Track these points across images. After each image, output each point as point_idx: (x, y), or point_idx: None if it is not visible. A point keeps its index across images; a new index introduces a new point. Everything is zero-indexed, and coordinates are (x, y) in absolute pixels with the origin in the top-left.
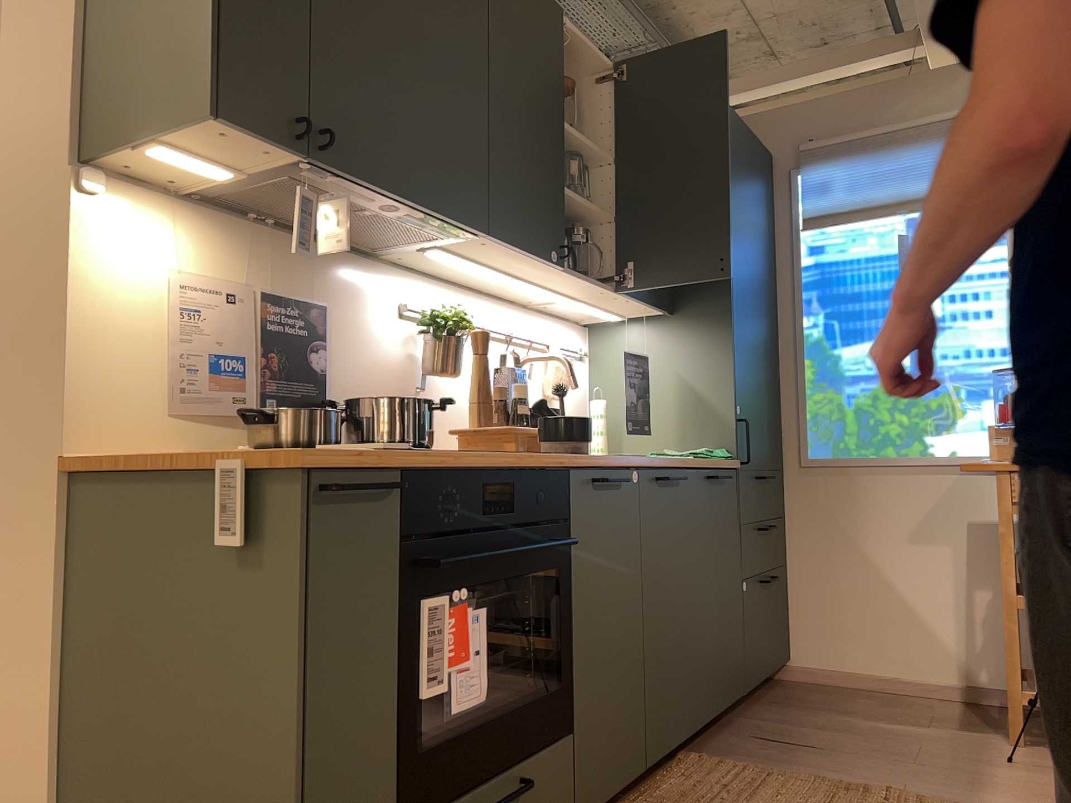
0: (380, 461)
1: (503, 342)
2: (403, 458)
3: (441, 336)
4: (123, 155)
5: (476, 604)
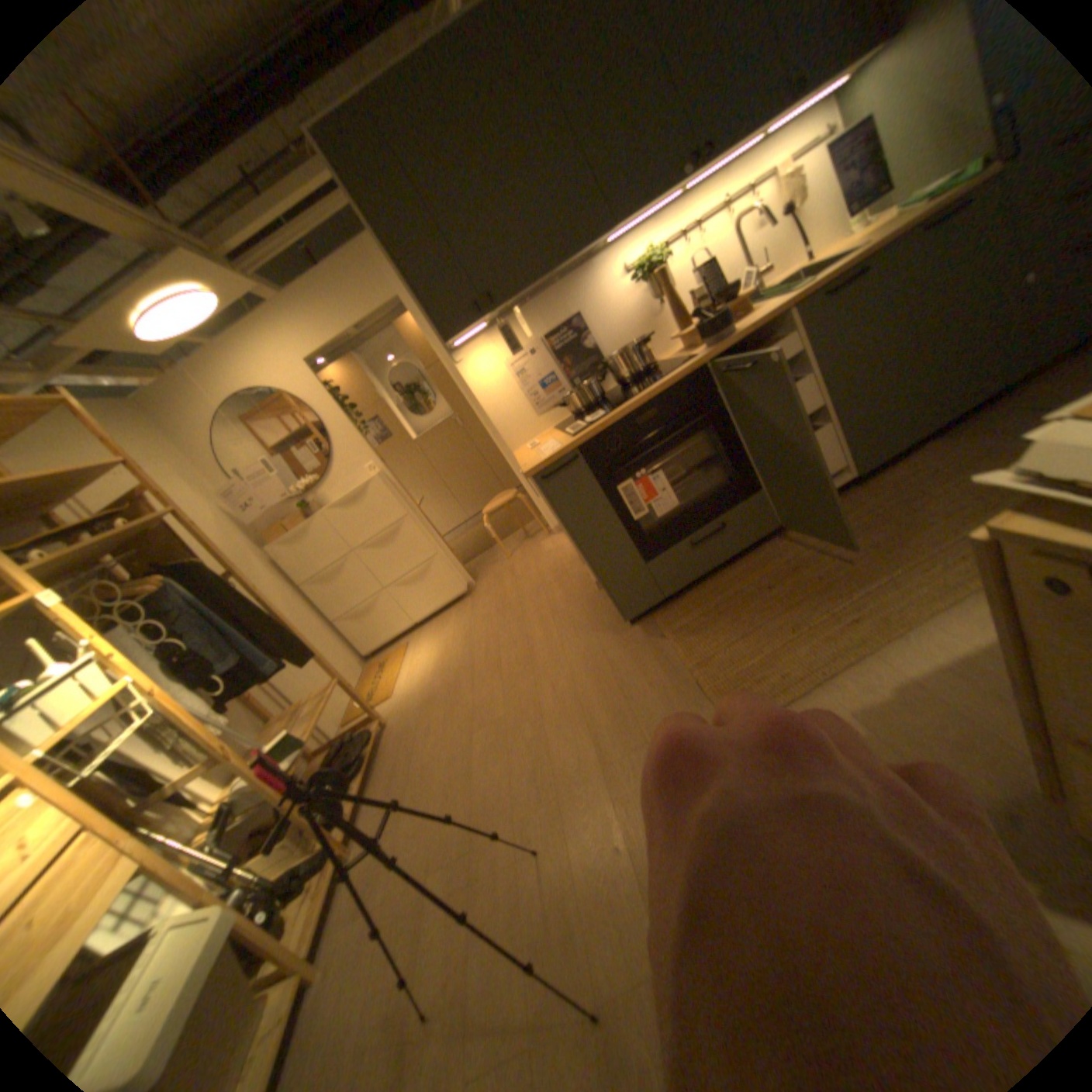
0: (562, 452)
1: (728, 201)
2: (572, 444)
3: (654, 266)
4: (452, 345)
5: (668, 459)
